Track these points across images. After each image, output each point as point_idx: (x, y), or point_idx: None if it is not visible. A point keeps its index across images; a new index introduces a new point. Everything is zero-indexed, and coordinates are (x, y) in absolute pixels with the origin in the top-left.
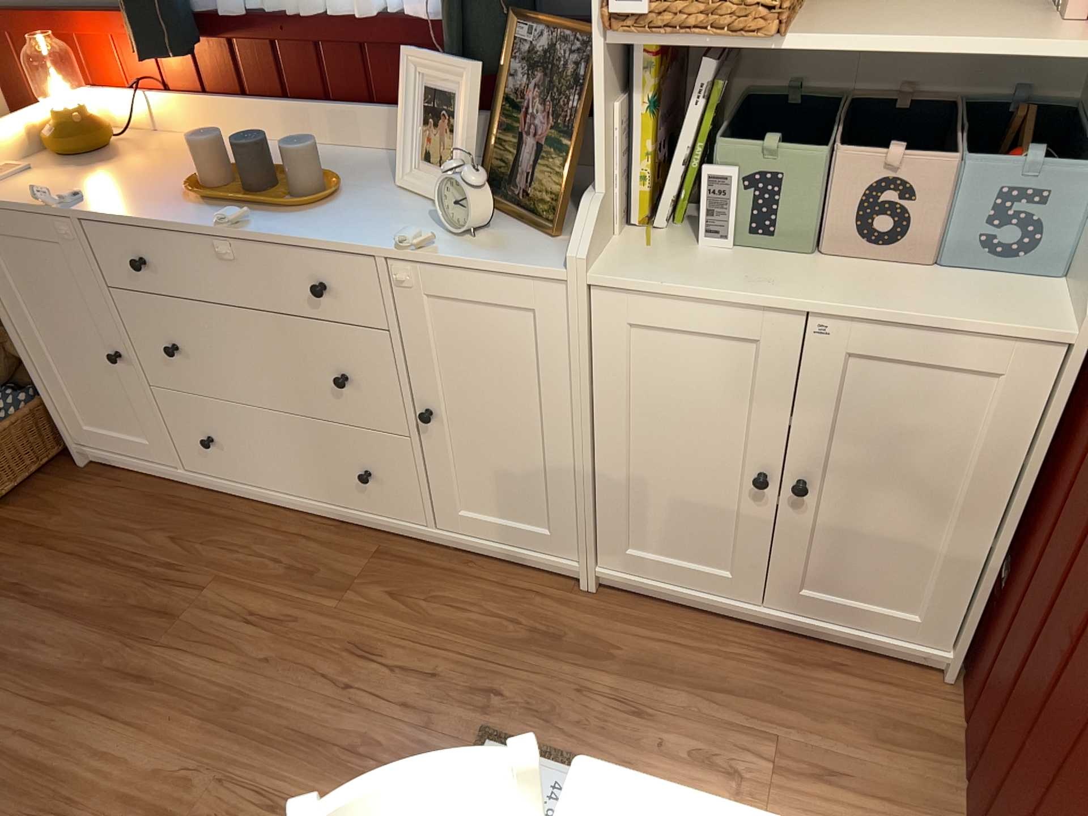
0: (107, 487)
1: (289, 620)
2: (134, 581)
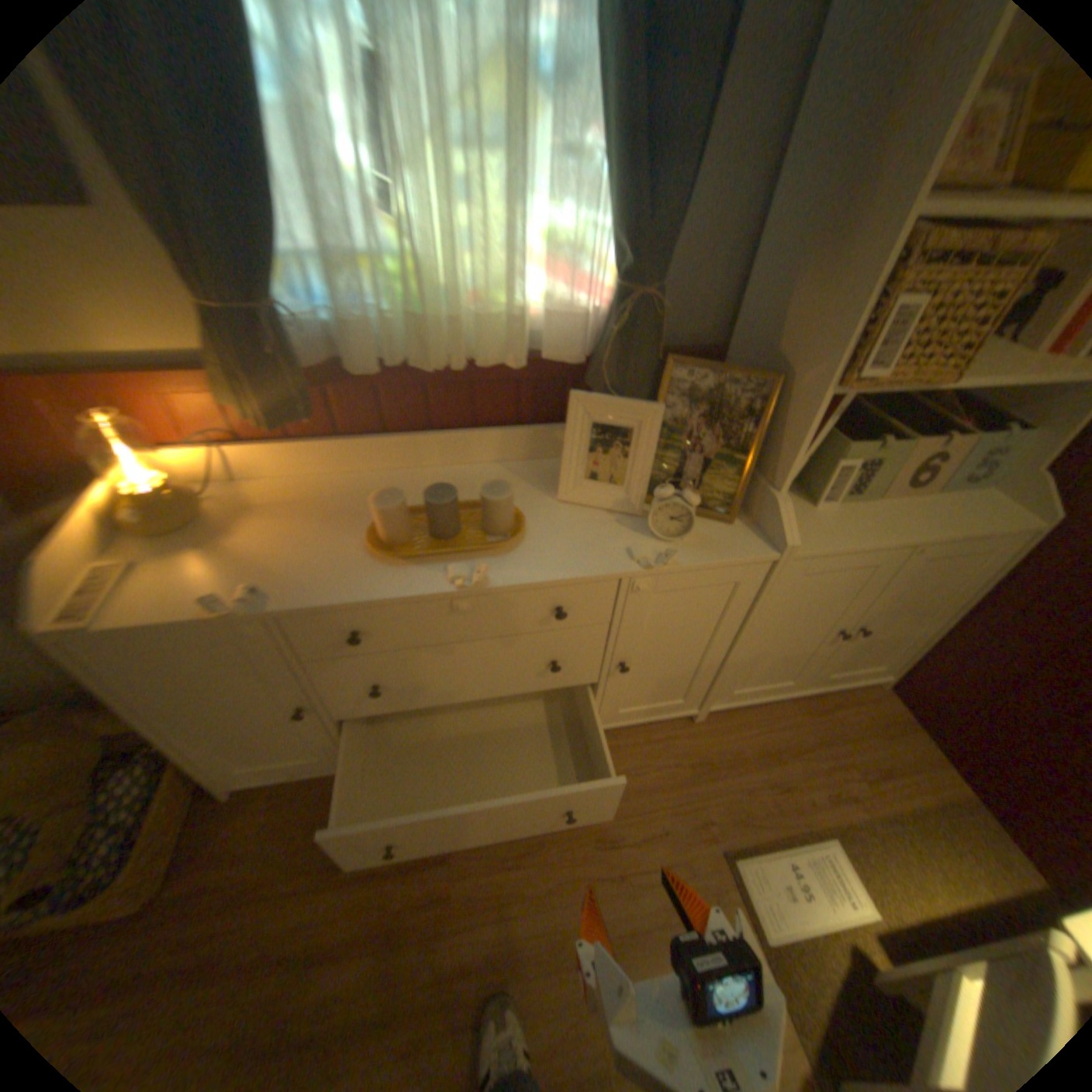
0: (261, 817)
1: (535, 855)
2: (374, 897)
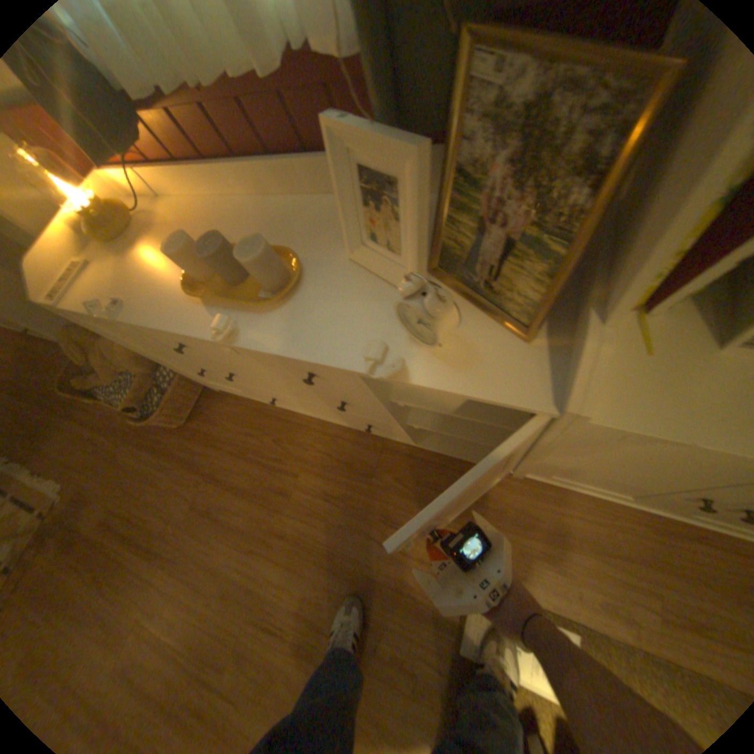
0: (229, 407)
1: (342, 502)
2: (258, 475)
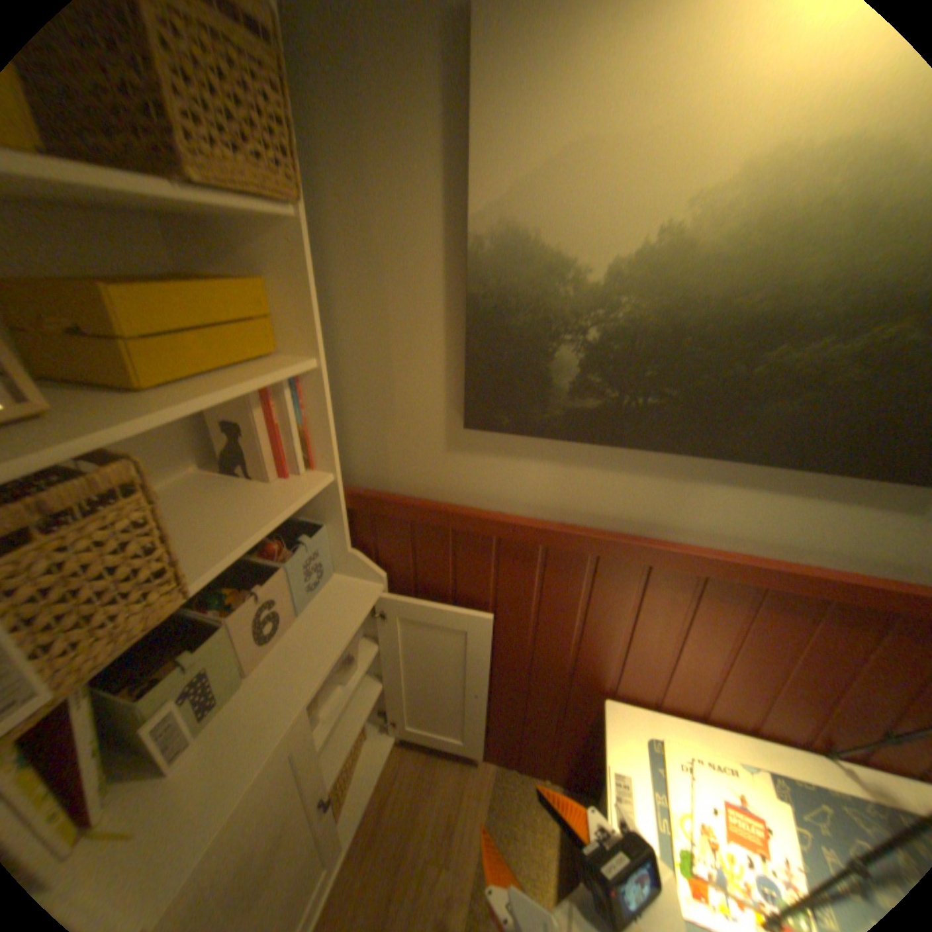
0: None
1: None
2: None
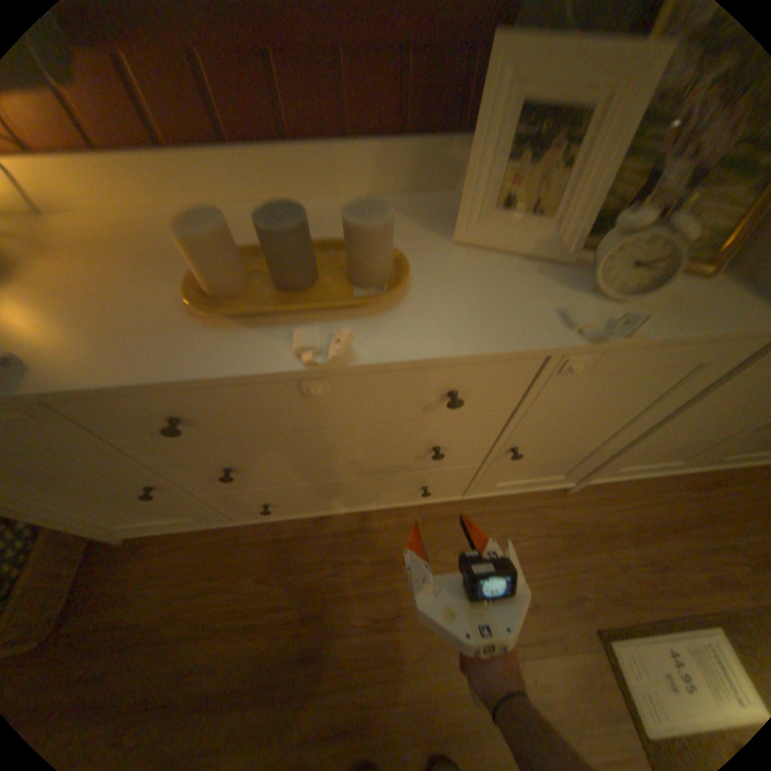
0: (152, 560)
1: (406, 618)
2: (252, 648)
